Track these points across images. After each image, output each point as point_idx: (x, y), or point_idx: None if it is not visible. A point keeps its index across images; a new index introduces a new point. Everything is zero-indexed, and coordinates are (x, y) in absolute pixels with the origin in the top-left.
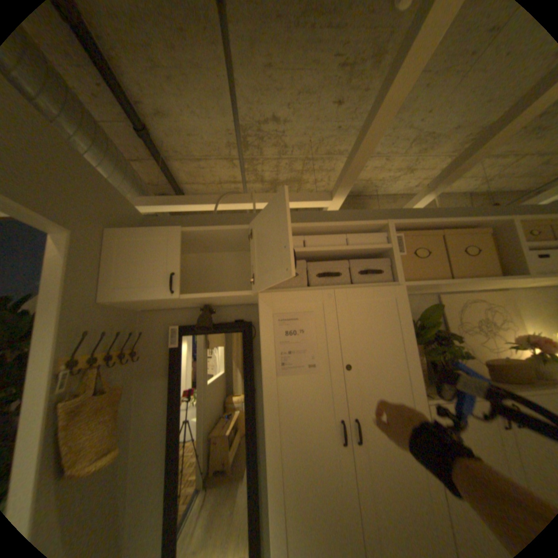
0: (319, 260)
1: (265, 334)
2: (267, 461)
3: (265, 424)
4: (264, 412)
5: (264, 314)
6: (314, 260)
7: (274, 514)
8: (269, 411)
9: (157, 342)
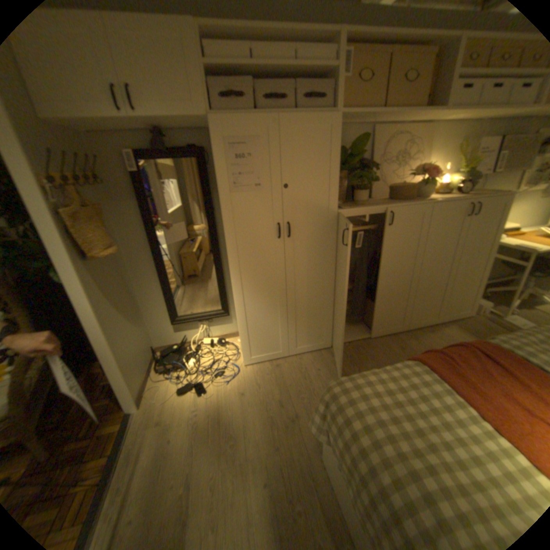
0: (267, 77)
1: (218, 157)
2: (227, 249)
3: (224, 226)
4: (223, 219)
5: (215, 137)
6: (262, 76)
7: (234, 275)
8: (226, 218)
9: (113, 166)
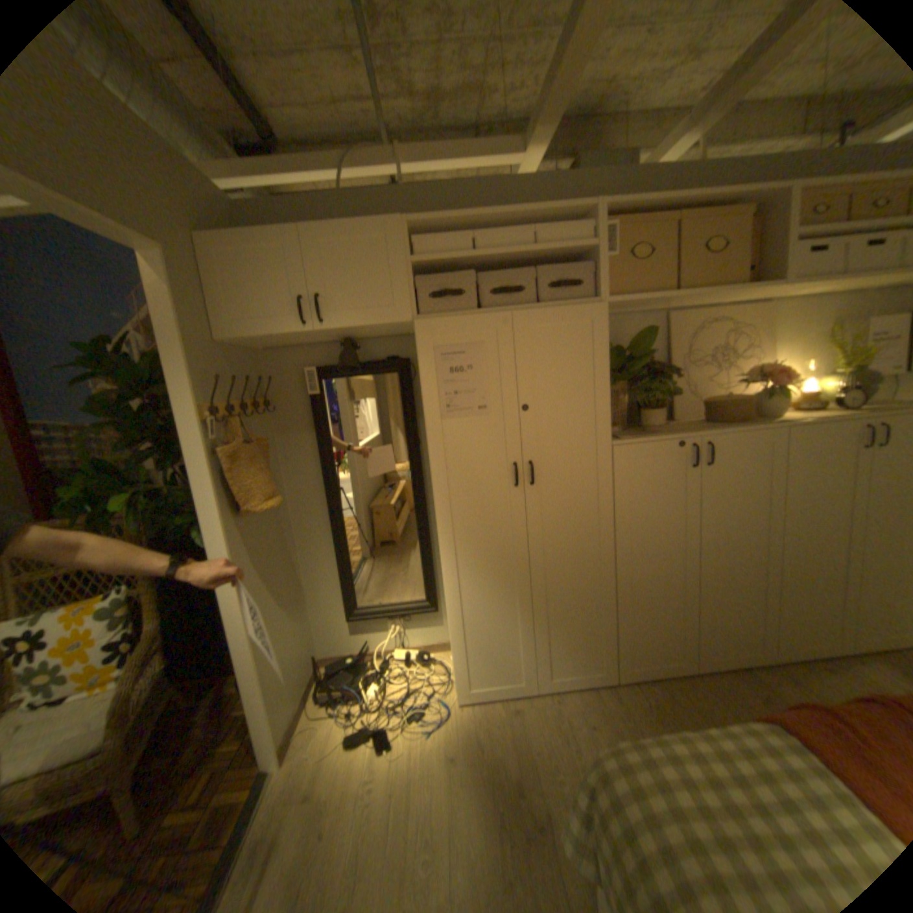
0: (498, 267)
1: (426, 374)
2: (435, 502)
3: (431, 469)
4: (430, 457)
5: (423, 349)
6: (490, 268)
7: (445, 544)
8: (435, 457)
9: (292, 389)
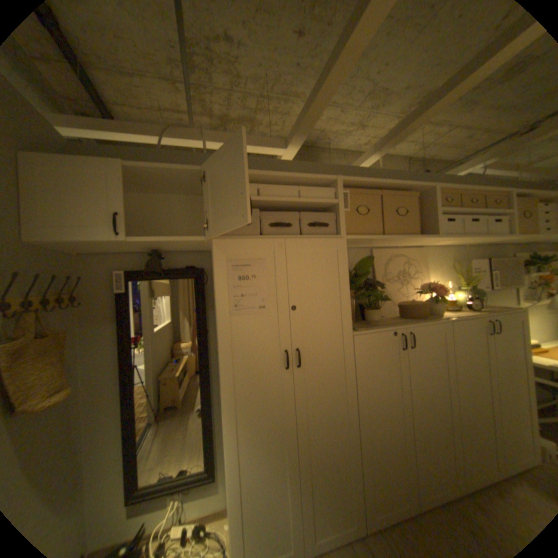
0: (272, 211)
1: (219, 279)
2: (221, 386)
3: (219, 357)
4: (219, 347)
5: (218, 260)
6: (267, 210)
7: (227, 424)
8: (223, 346)
9: (99, 288)
